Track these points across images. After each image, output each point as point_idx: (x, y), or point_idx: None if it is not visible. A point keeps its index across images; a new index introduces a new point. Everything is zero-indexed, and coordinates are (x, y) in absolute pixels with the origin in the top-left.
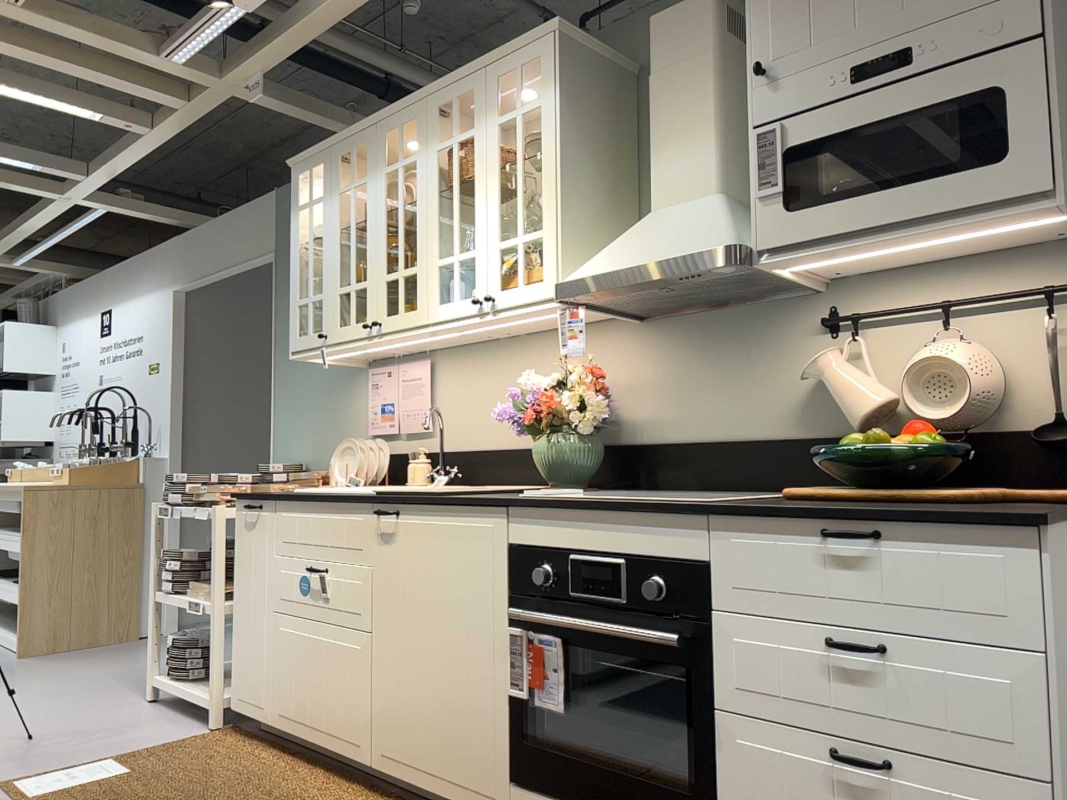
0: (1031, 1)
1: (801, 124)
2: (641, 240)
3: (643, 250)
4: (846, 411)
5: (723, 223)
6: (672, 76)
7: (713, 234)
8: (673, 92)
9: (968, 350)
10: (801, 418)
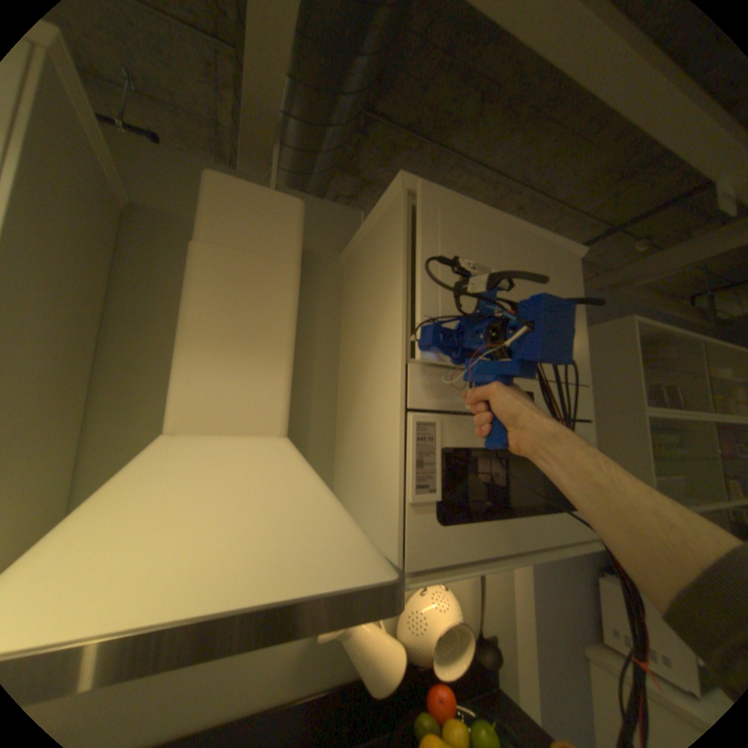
0: (589, 394)
1: (458, 424)
2: (186, 514)
3: (207, 548)
4: (363, 672)
5: (342, 510)
6: (239, 259)
7: (342, 534)
8: (237, 280)
9: (455, 601)
10: (298, 673)
